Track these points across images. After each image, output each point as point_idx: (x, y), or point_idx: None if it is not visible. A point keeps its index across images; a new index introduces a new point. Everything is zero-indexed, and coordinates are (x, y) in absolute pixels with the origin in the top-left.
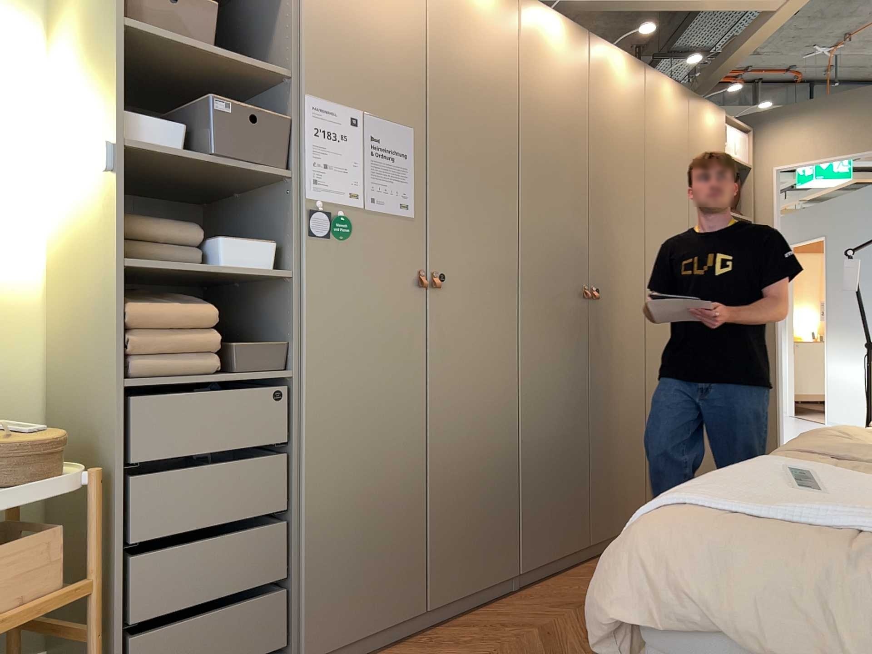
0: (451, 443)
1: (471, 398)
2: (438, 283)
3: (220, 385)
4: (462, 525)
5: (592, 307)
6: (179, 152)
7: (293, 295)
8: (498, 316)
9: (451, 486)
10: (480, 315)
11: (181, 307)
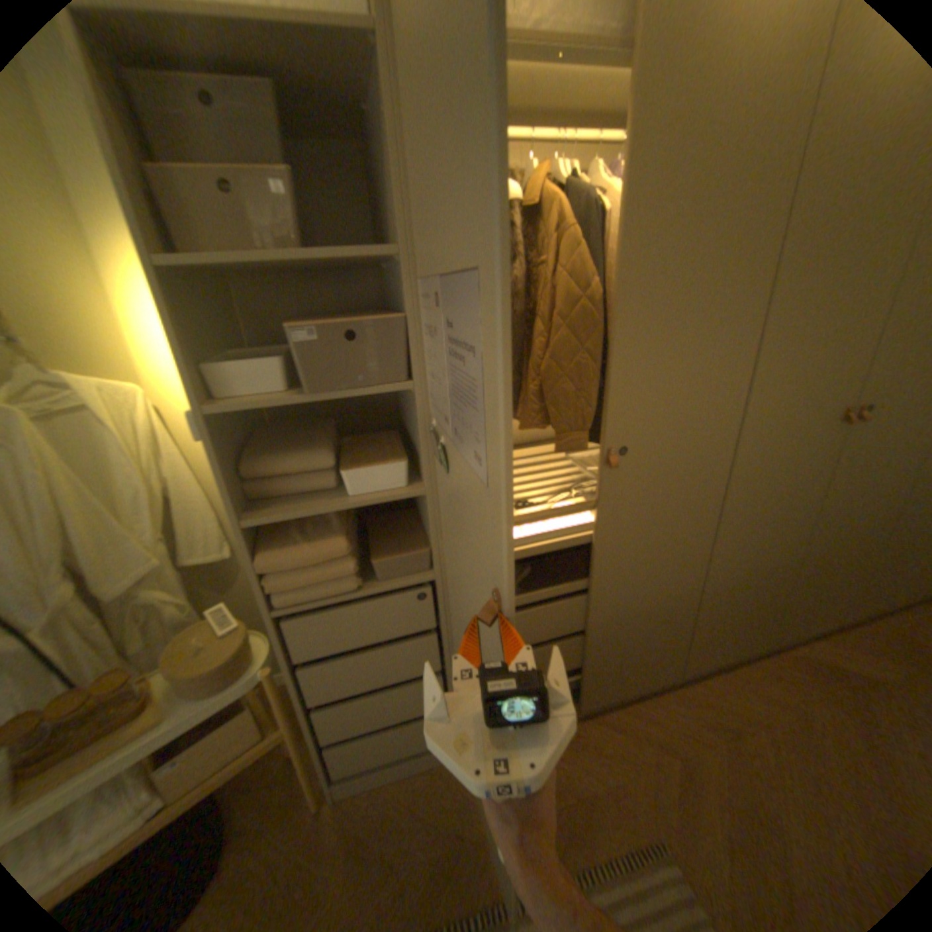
0: (617, 600)
1: (646, 560)
2: (613, 464)
3: (364, 598)
4: (621, 657)
5: (851, 432)
6: (275, 396)
7: (430, 510)
8: (698, 475)
9: (613, 632)
10: (671, 480)
11: (313, 544)
